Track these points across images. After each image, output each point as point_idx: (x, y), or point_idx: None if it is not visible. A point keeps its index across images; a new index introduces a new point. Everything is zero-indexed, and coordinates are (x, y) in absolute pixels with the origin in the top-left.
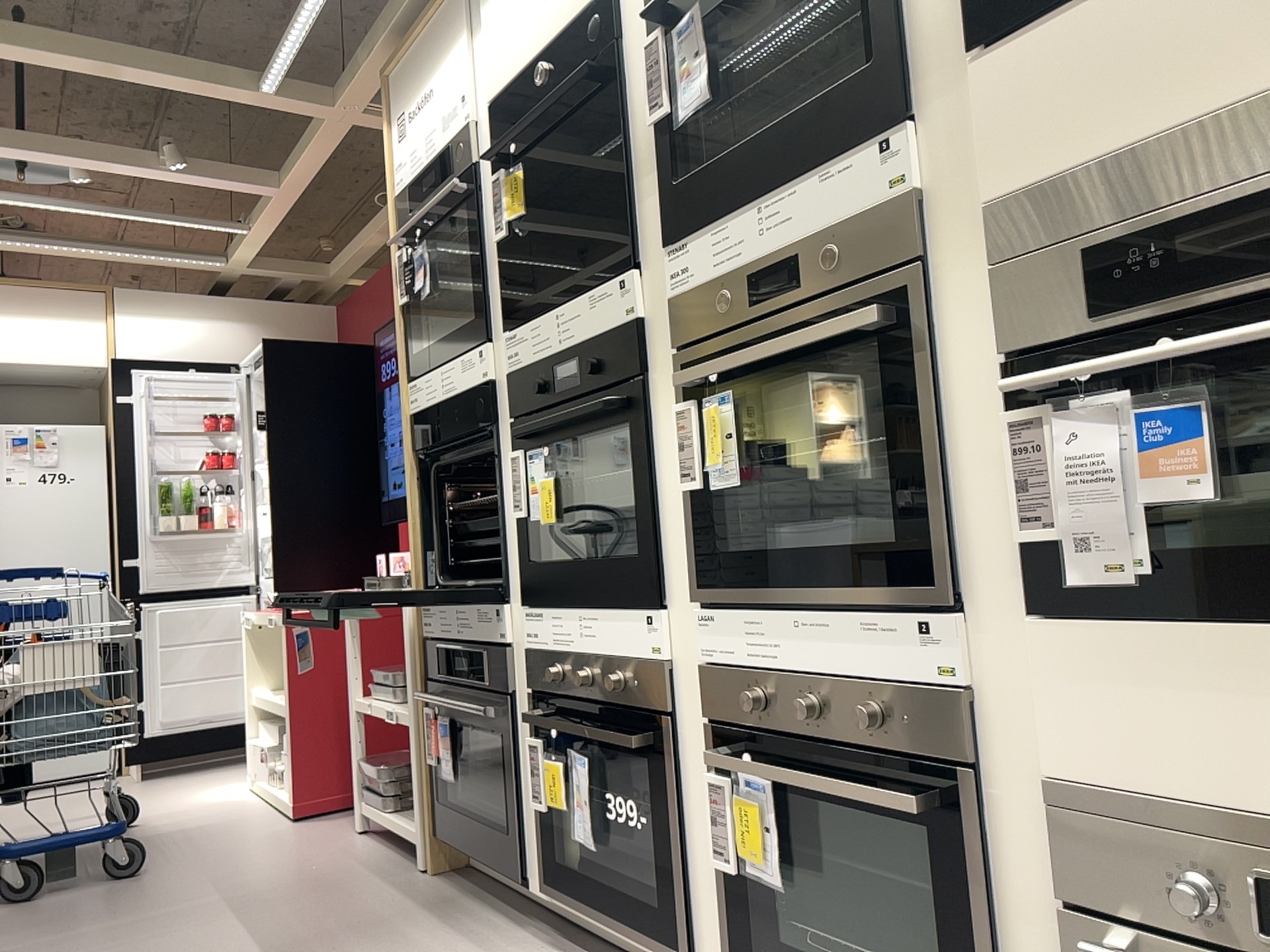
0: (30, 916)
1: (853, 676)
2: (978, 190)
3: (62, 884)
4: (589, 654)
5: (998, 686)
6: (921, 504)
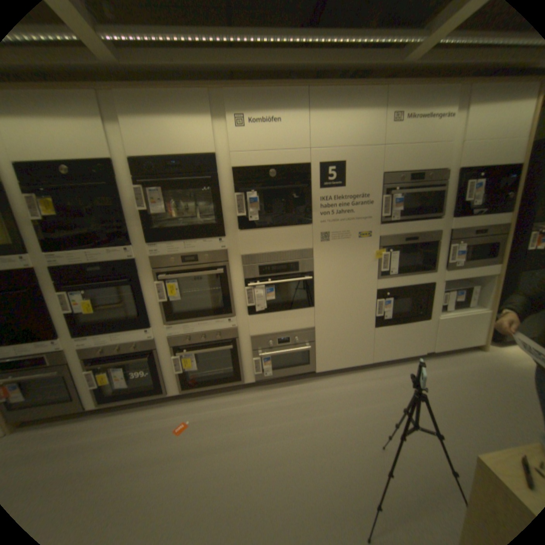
0: None
1: (212, 331)
2: (240, 254)
3: None
4: (116, 345)
5: (241, 326)
6: (228, 302)
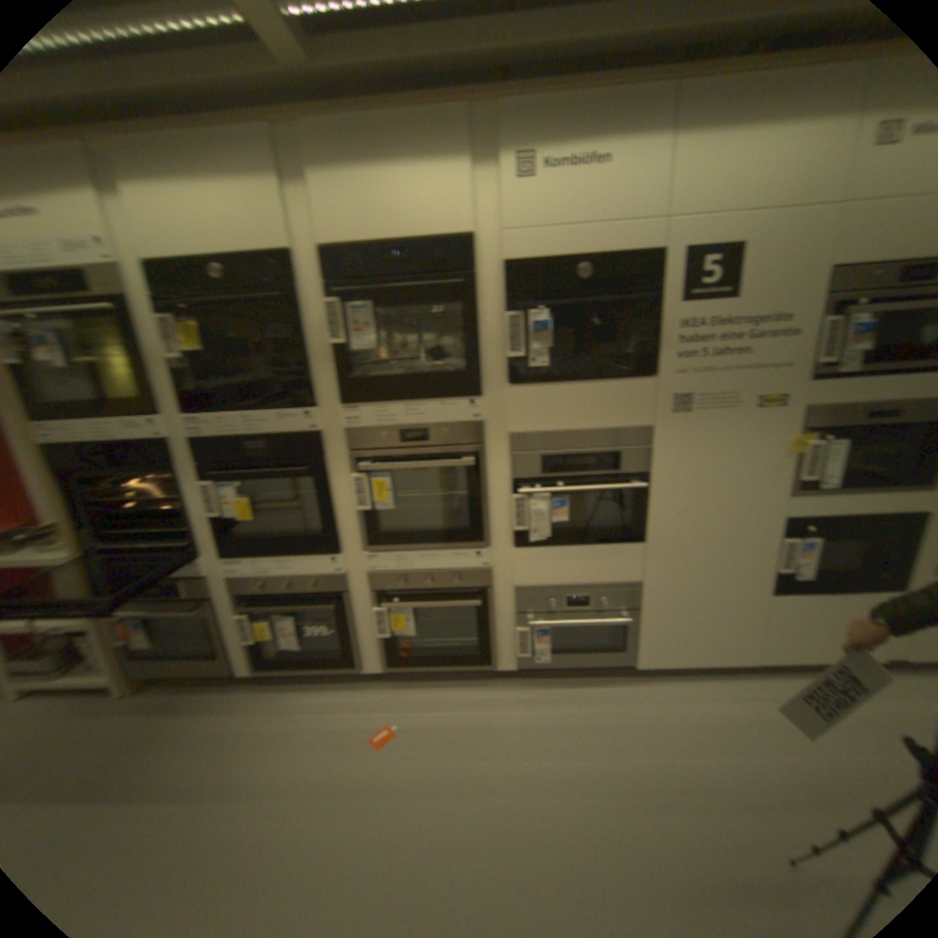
0: None
1: (444, 570)
2: (506, 430)
3: None
4: (282, 578)
5: (497, 567)
6: (477, 520)
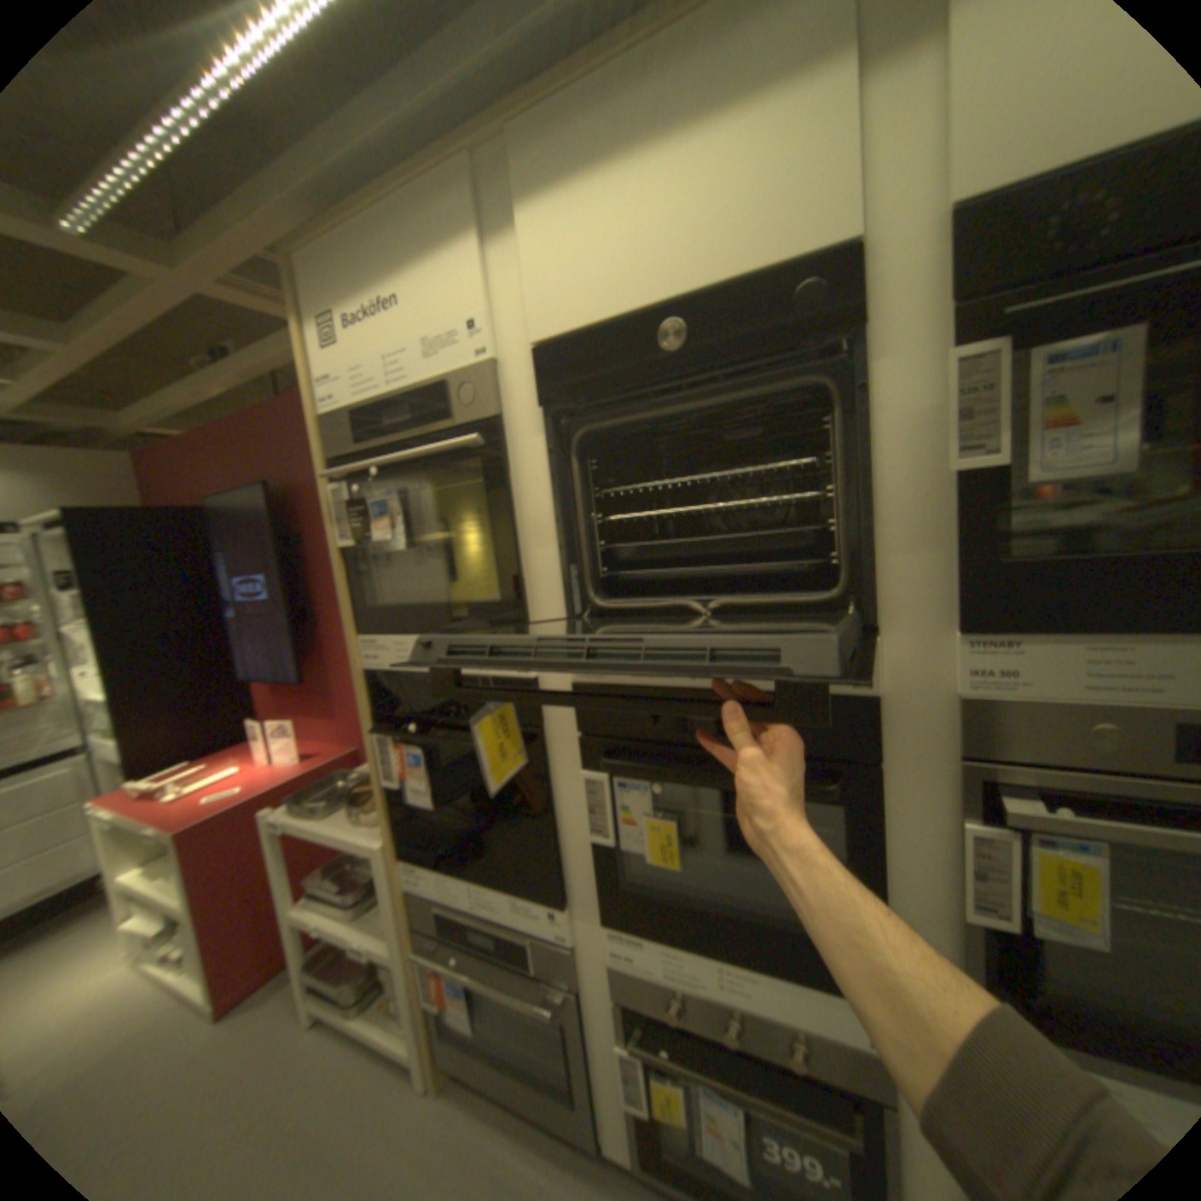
0: None
1: None
2: None
3: None
4: (740, 1009)
5: None
6: None
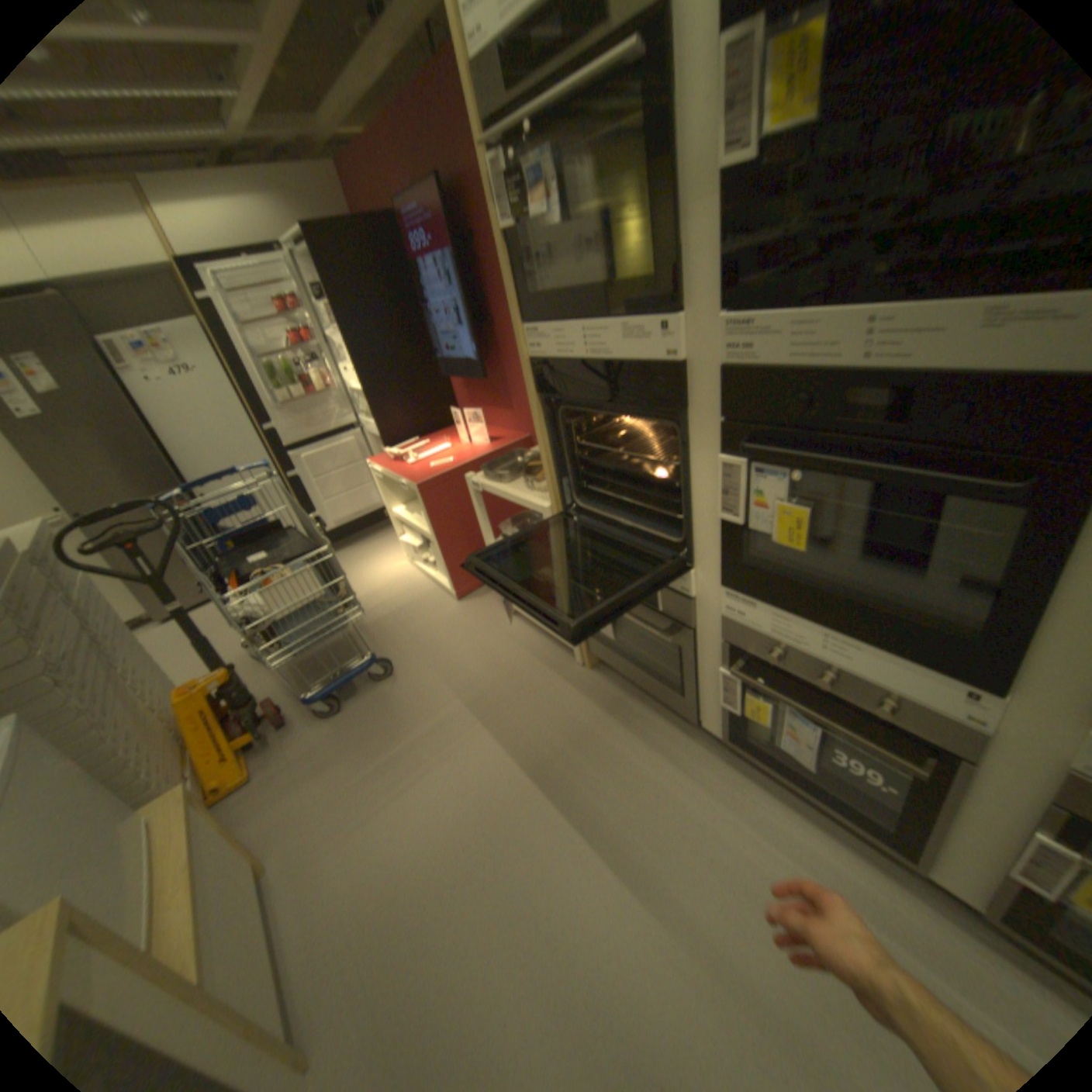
0: (346, 737)
1: None
2: None
3: (347, 692)
4: (838, 666)
5: None
6: None
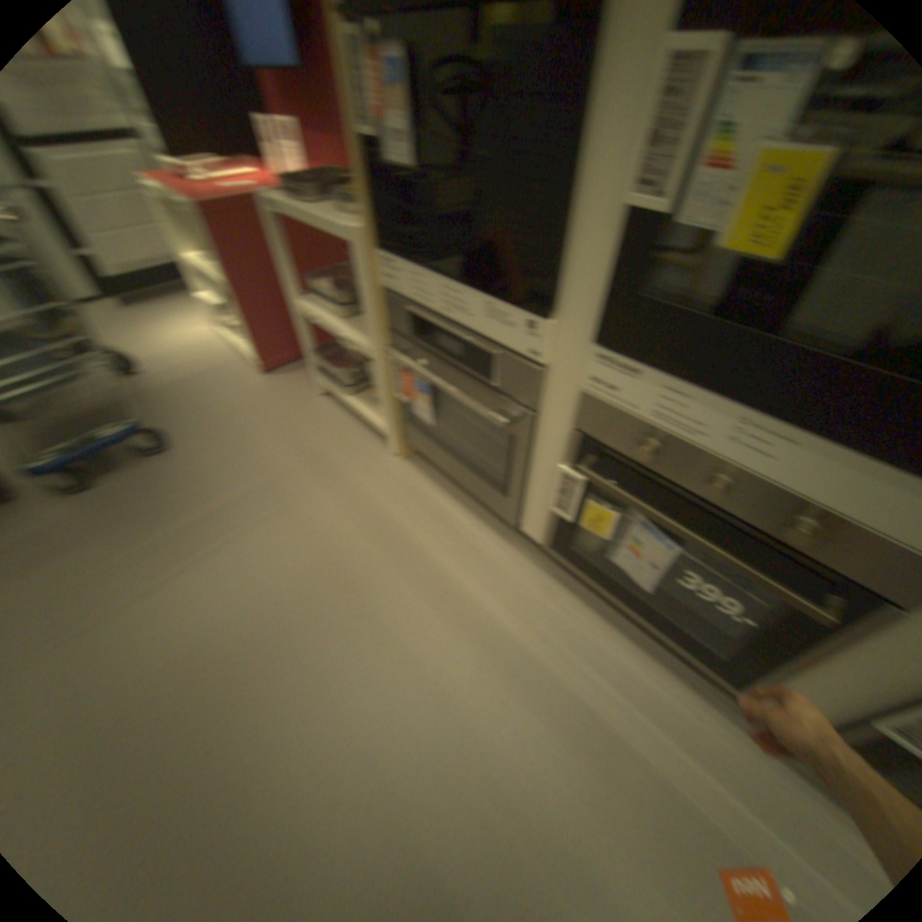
0: (84, 519)
1: None
2: None
3: (96, 466)
4: (744, 463)
5: None
6: None
